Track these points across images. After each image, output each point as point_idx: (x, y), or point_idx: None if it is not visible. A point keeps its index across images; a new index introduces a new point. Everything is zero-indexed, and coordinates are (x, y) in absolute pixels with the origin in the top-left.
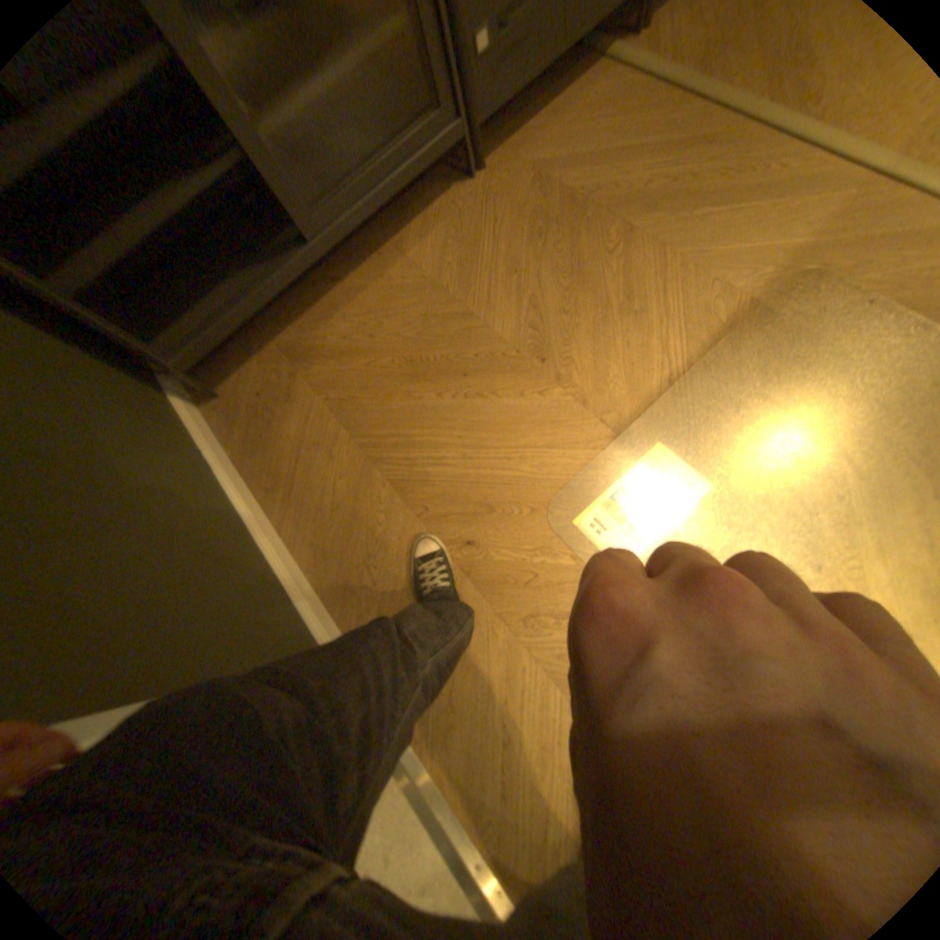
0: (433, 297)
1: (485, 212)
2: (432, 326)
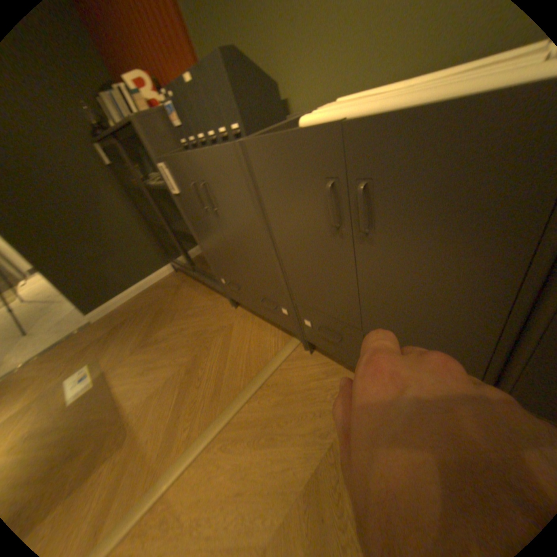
0: (184, 308)
1: (214, 313)
2: (173, 311)
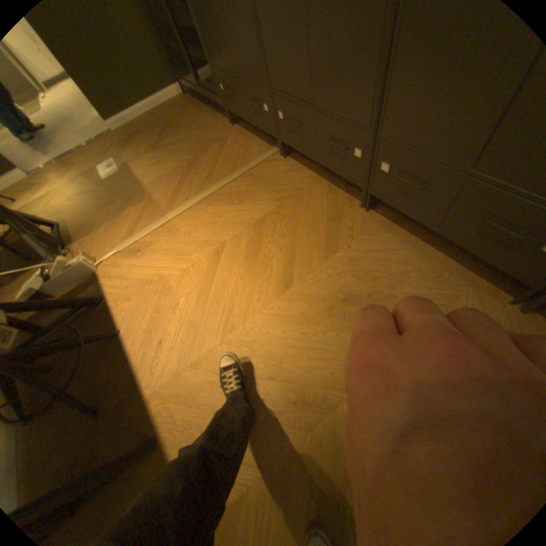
0: (188, 125)
1: (213, 129)
2: (178, 126)
